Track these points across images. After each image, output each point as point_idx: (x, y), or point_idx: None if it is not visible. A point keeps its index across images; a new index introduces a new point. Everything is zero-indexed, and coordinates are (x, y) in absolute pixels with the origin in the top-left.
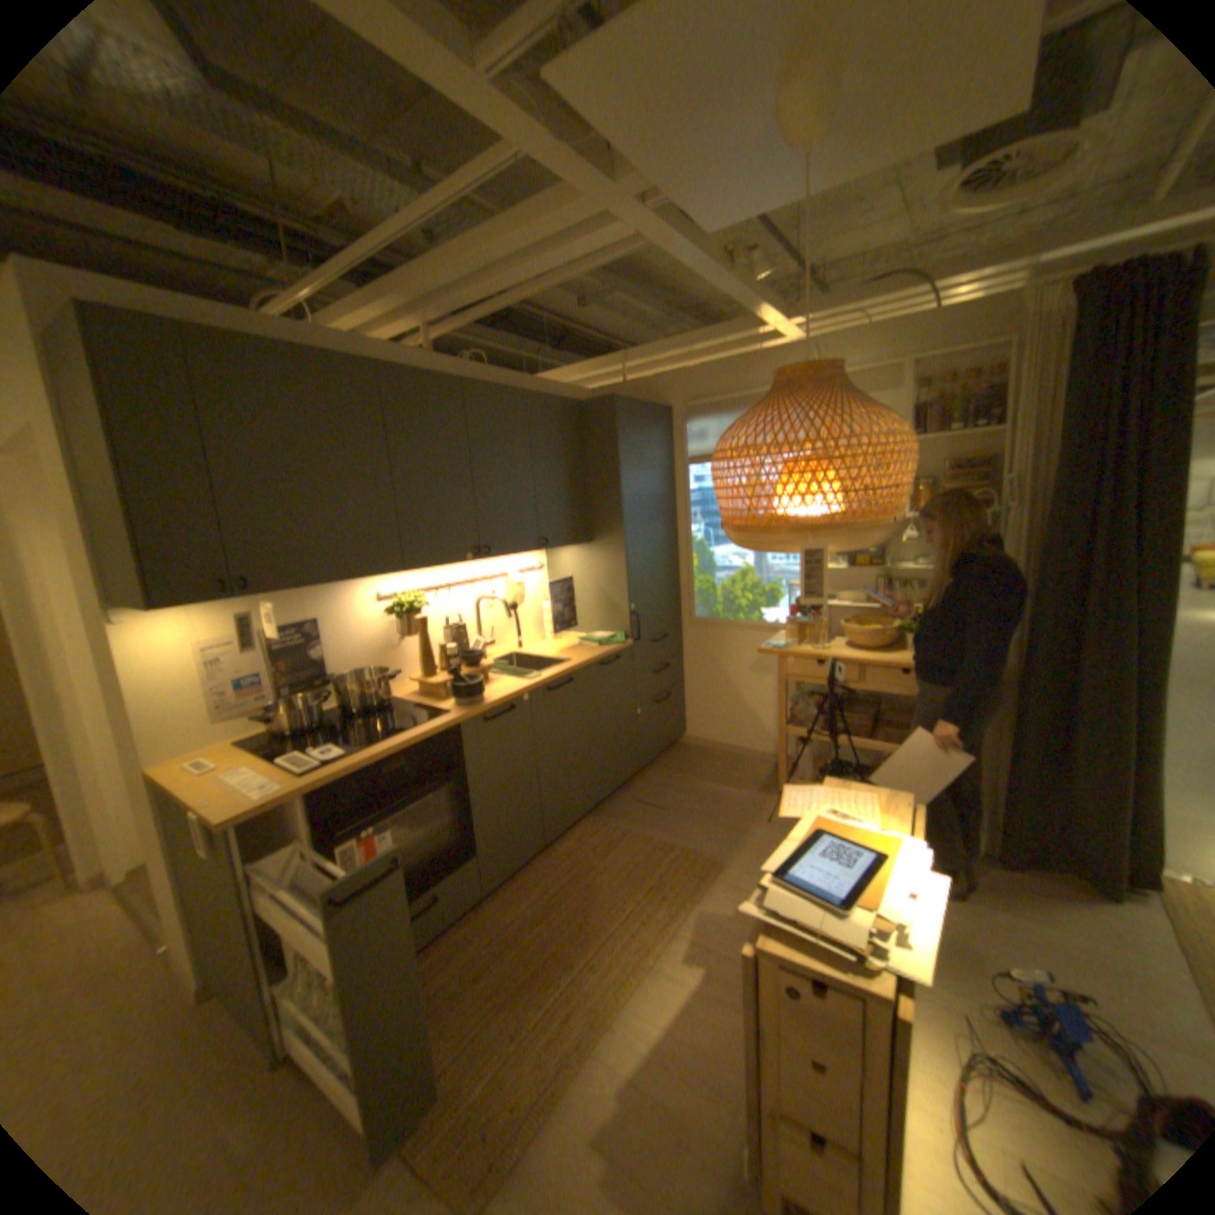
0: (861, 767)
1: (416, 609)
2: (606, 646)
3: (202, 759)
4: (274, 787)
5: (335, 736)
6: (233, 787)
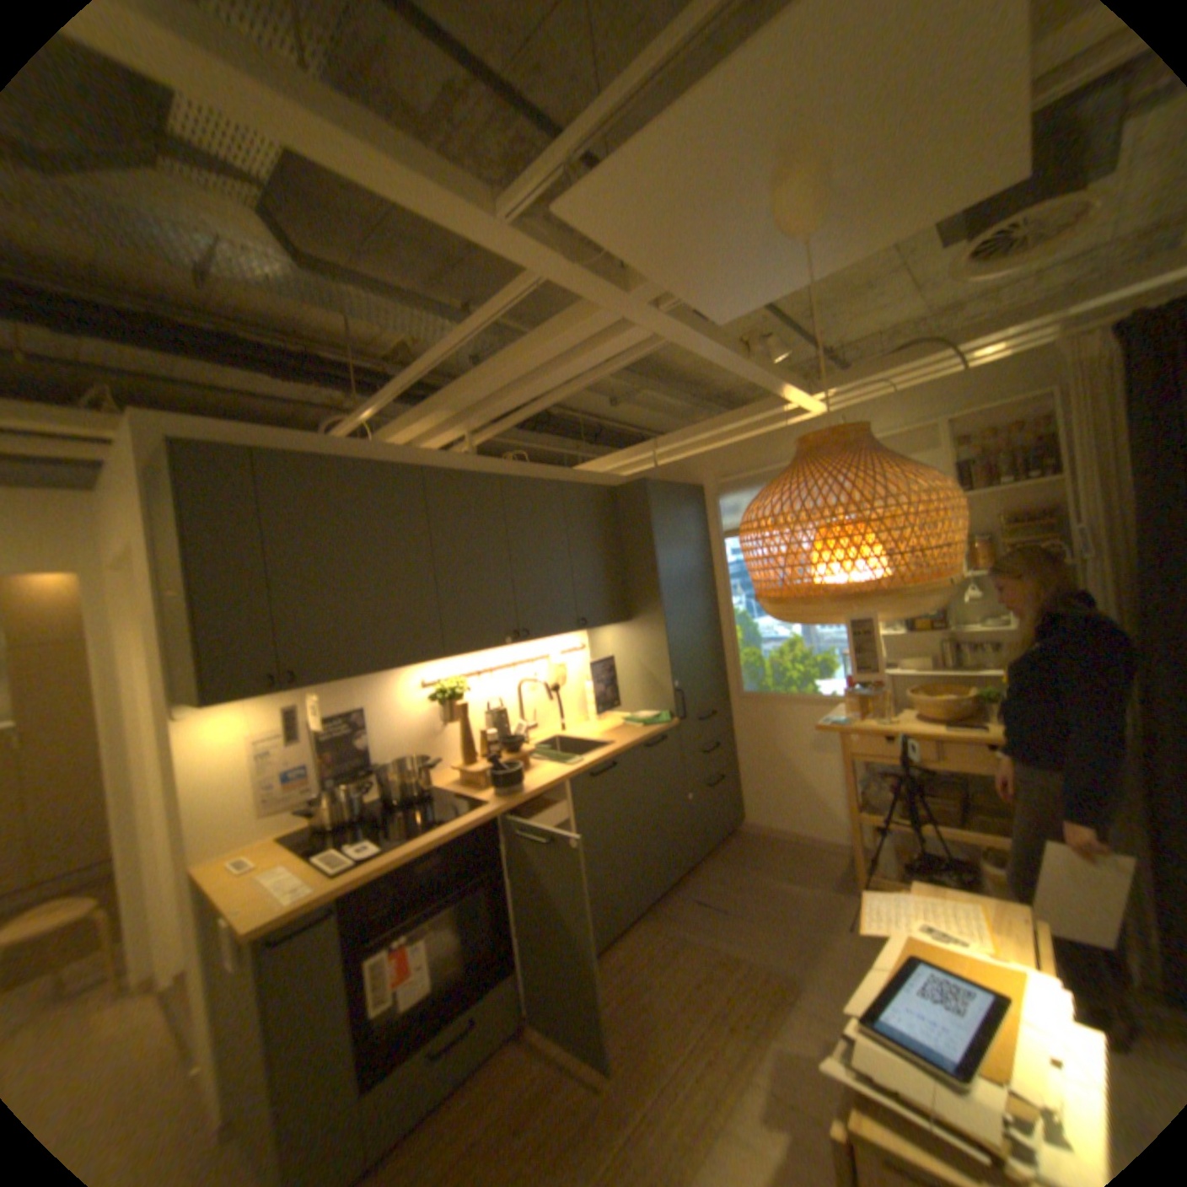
0: (957, 862)
1: (460, 695)
2: (652, 726)
3: (247, 857)
4: (307, 889)
5: (375, 830)
6: (270, 889)
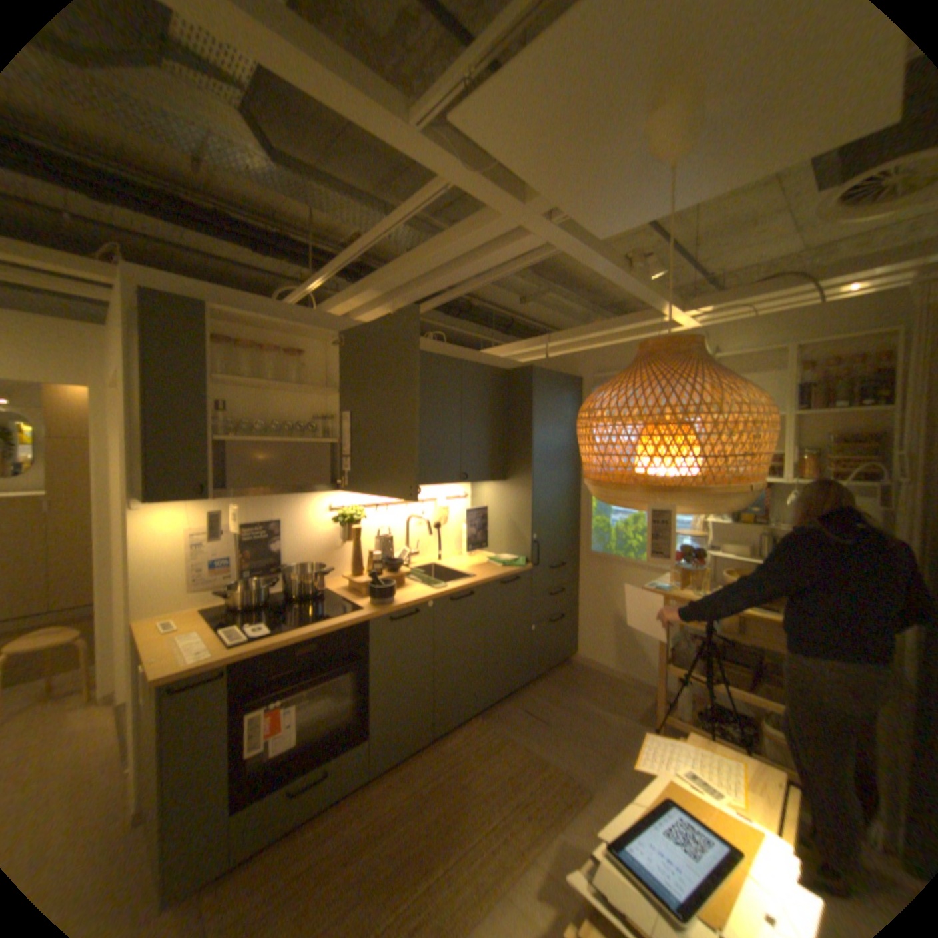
0: (744, 717)
1: (357, 520)
2: (509, 567)
3: (173, 620)
4: (207, 654)
5: (272, 615)
6: (180, 649)
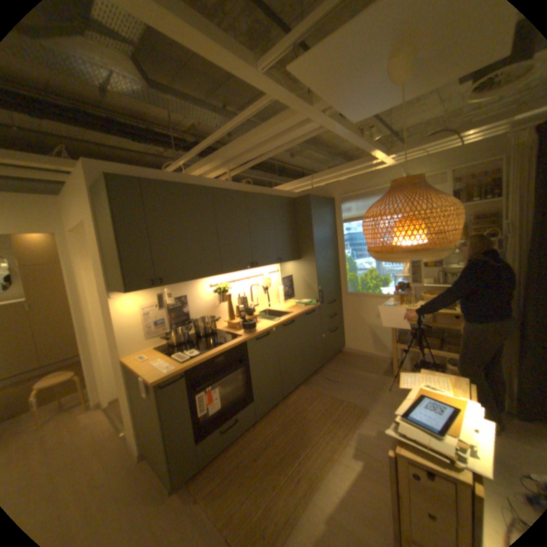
0: (435, 364)
1: (226, 290)
2: (308, 306)
3: (141, 355)
4: (171, 368)
5: (194, 345)
6: (155, 367)
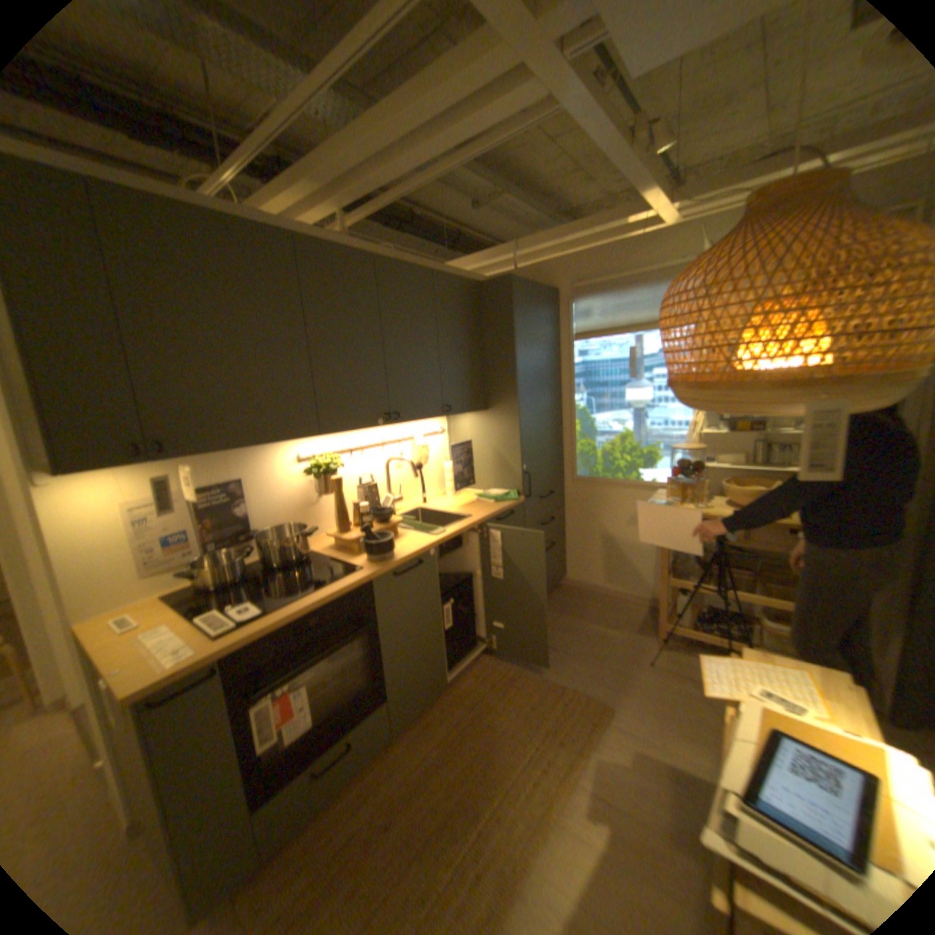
0: (736, 615)
1: (333, 470)
2: (501, 502)
3: (129, 614)
4: (187, 652)
5: (255, 591)
6: (150, 650)
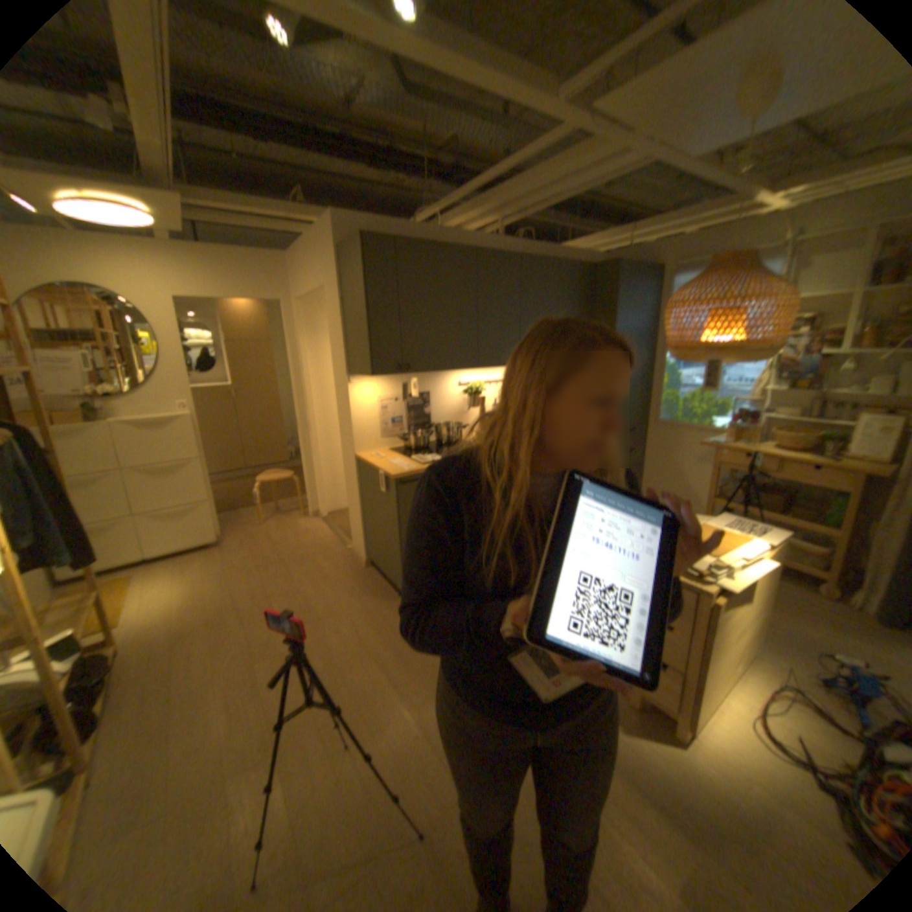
0: None
1: (479, 392)
2: None
3: (378, 452)
4: (413, 466)
5: (435, 452)
6: (395, 464)
